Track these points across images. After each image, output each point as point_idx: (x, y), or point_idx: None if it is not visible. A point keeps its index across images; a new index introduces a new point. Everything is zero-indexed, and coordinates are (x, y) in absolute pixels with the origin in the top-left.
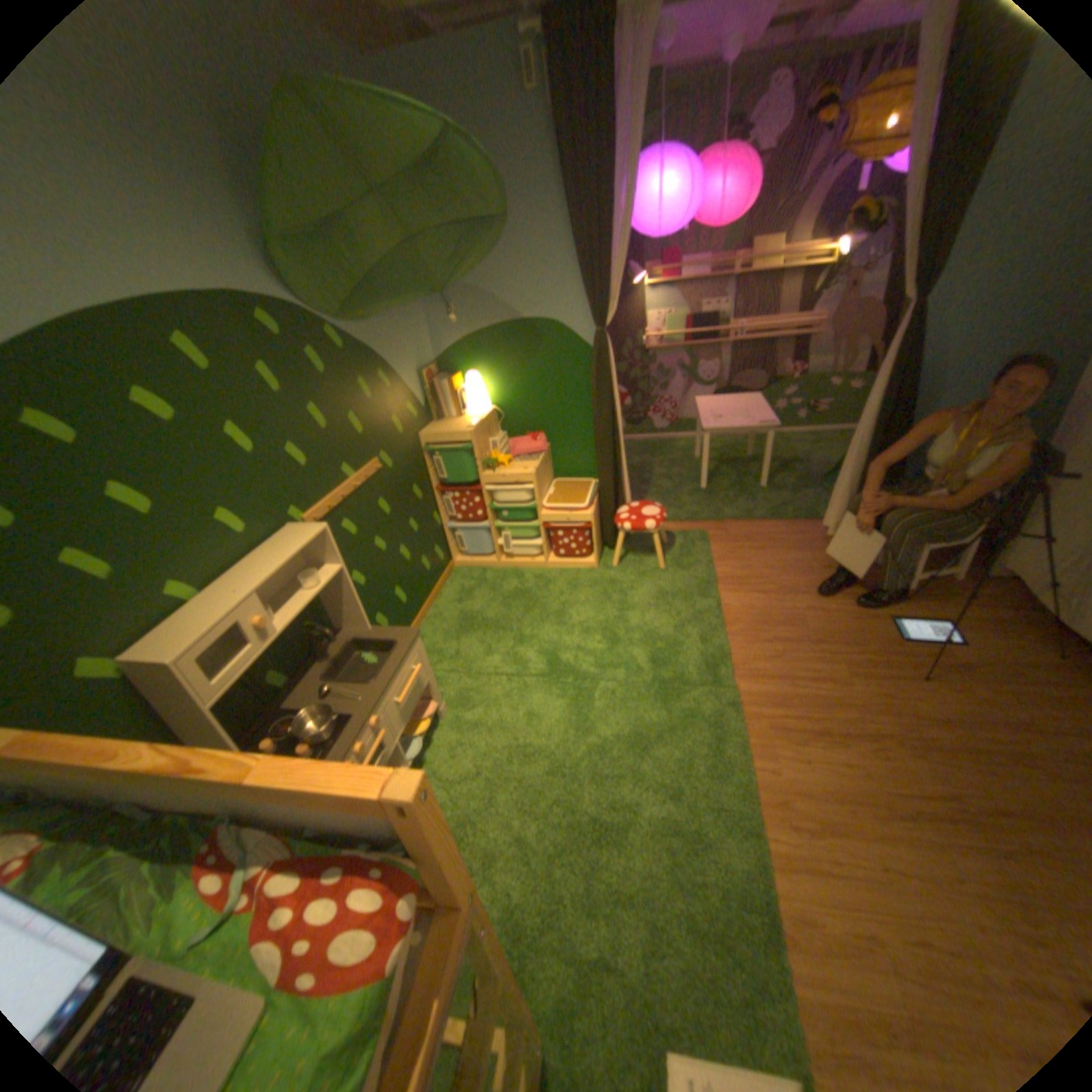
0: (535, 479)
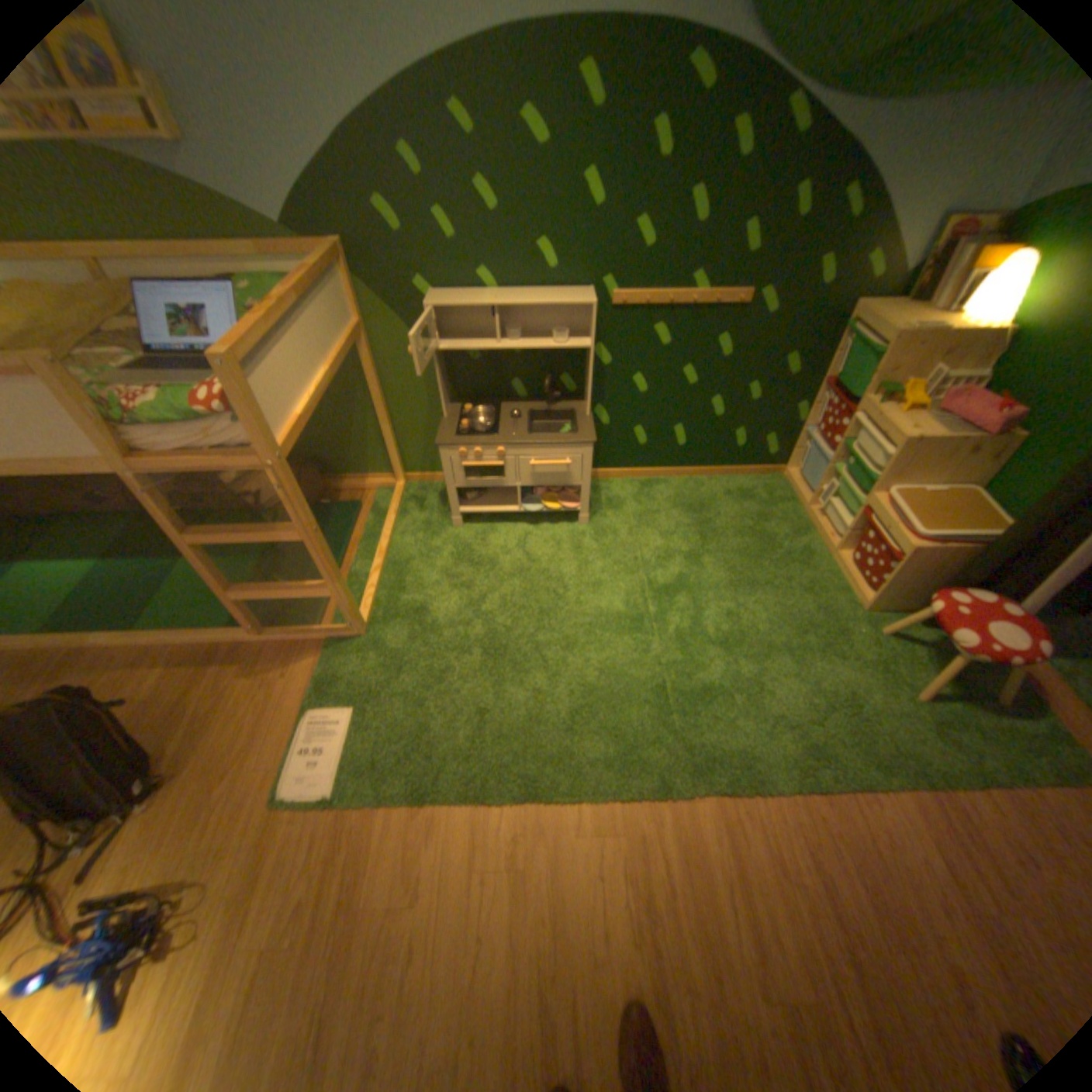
0: (907, 449)
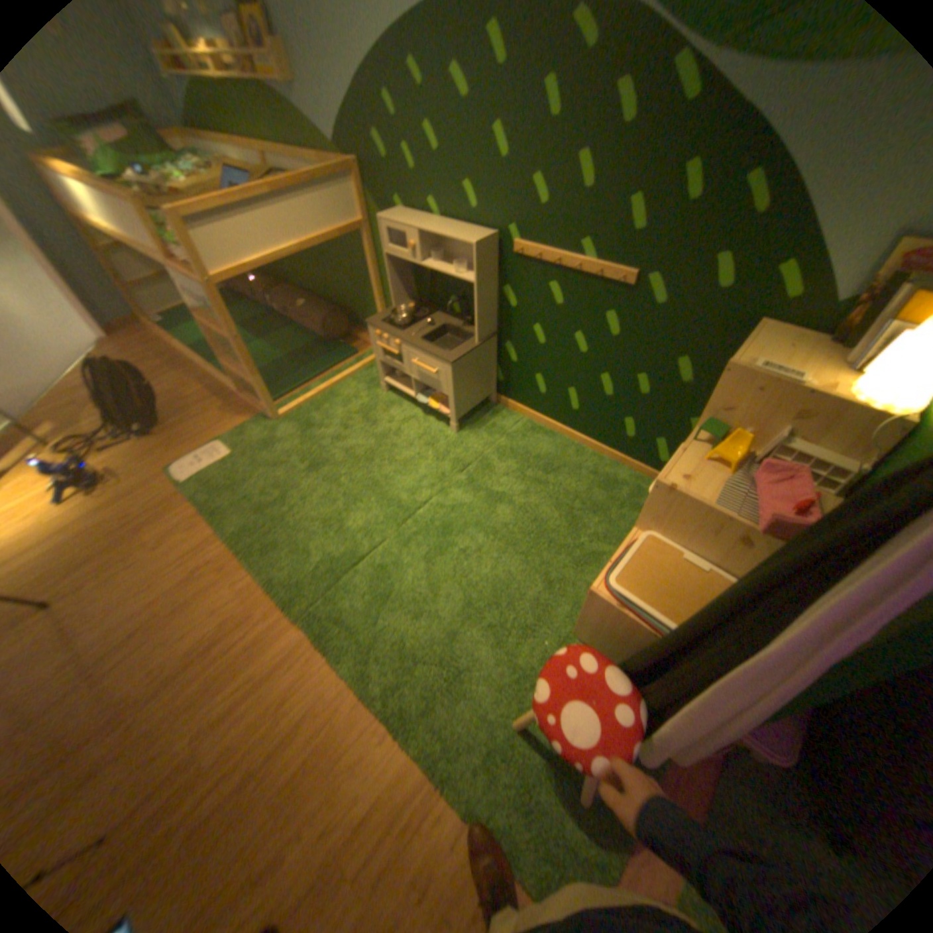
0: (658, 493)
